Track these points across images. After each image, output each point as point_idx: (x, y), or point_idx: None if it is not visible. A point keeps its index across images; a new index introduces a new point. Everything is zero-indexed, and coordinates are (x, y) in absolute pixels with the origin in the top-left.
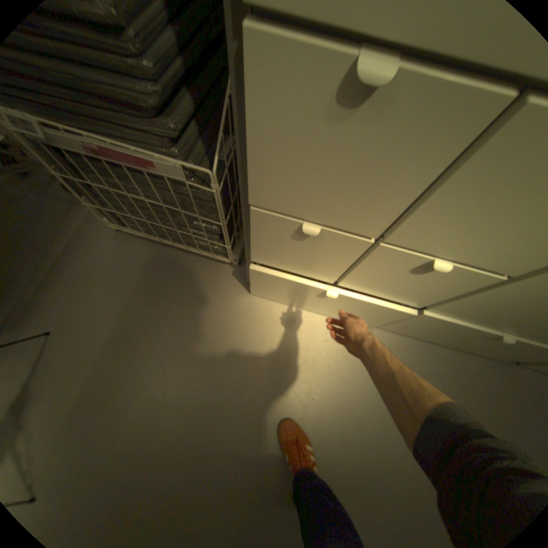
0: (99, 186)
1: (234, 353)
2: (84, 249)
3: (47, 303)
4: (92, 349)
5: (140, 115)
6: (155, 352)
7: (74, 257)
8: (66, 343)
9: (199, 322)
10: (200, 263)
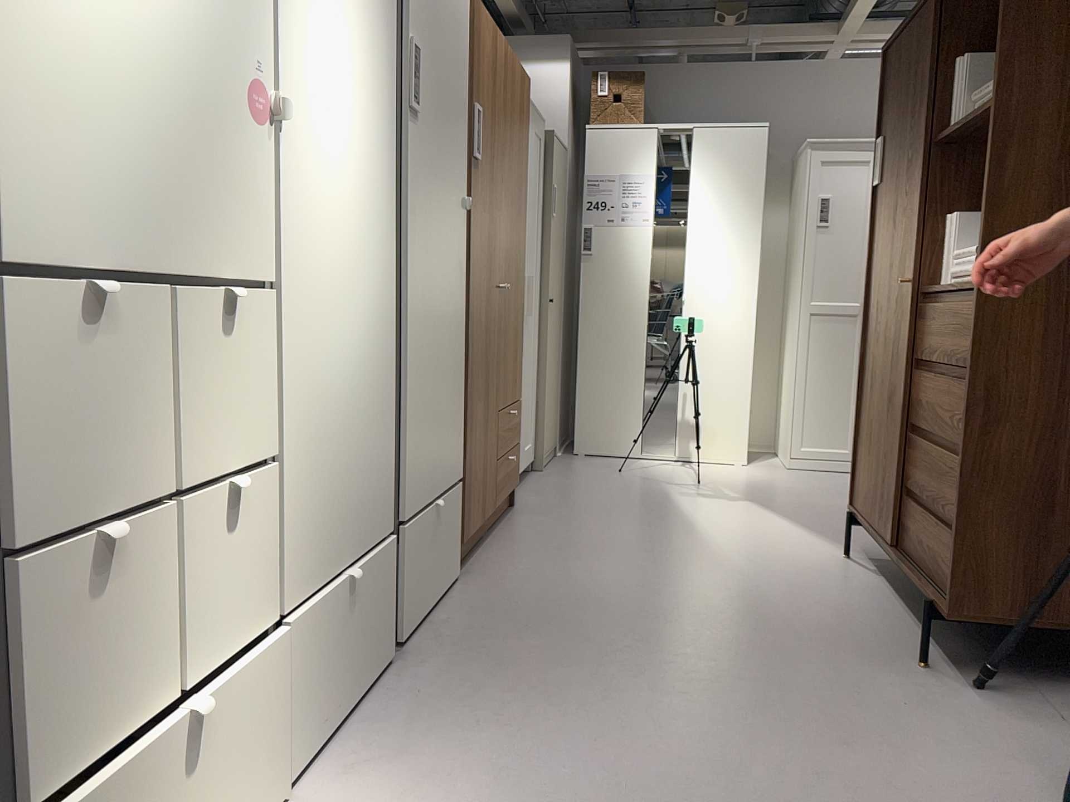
0: None
1: None
2: None
3: None
4: None
5: None
6: None
7: None
8: None
9: None
10: None
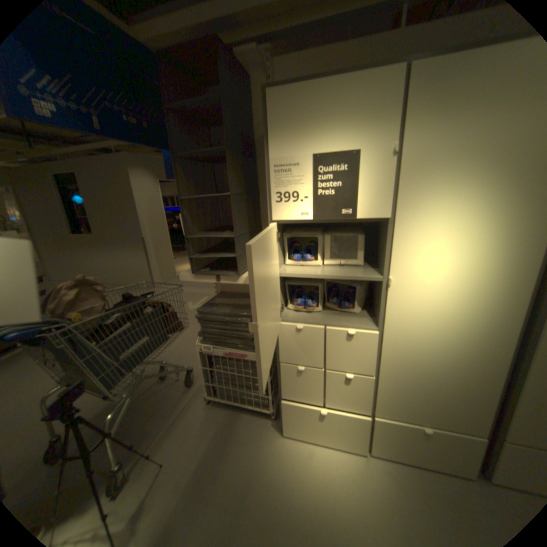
0: (216, 371)
1: (273, 480)
2: (186, 416)
3: (161, 449)
4: (183, 479)
5: (247, 342)
6: (222, 480)
7: (180, 421)
8: (168, 474)
9: (250, 459)
10: (251, 421)
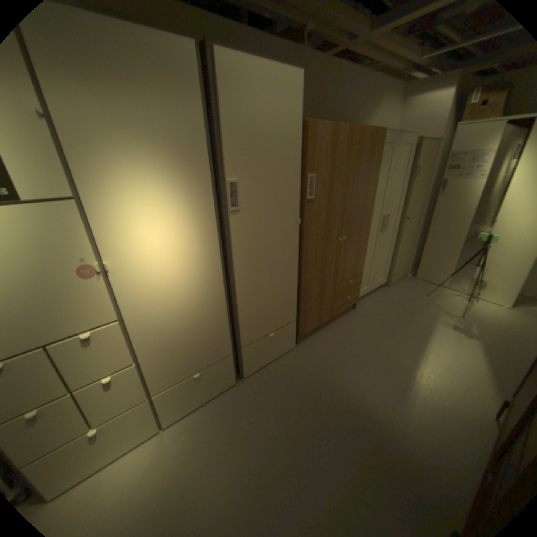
0: None
1: None
2: None
3: None
4: None
5: None
6: None
7: None
8: None
9: None
10: None
